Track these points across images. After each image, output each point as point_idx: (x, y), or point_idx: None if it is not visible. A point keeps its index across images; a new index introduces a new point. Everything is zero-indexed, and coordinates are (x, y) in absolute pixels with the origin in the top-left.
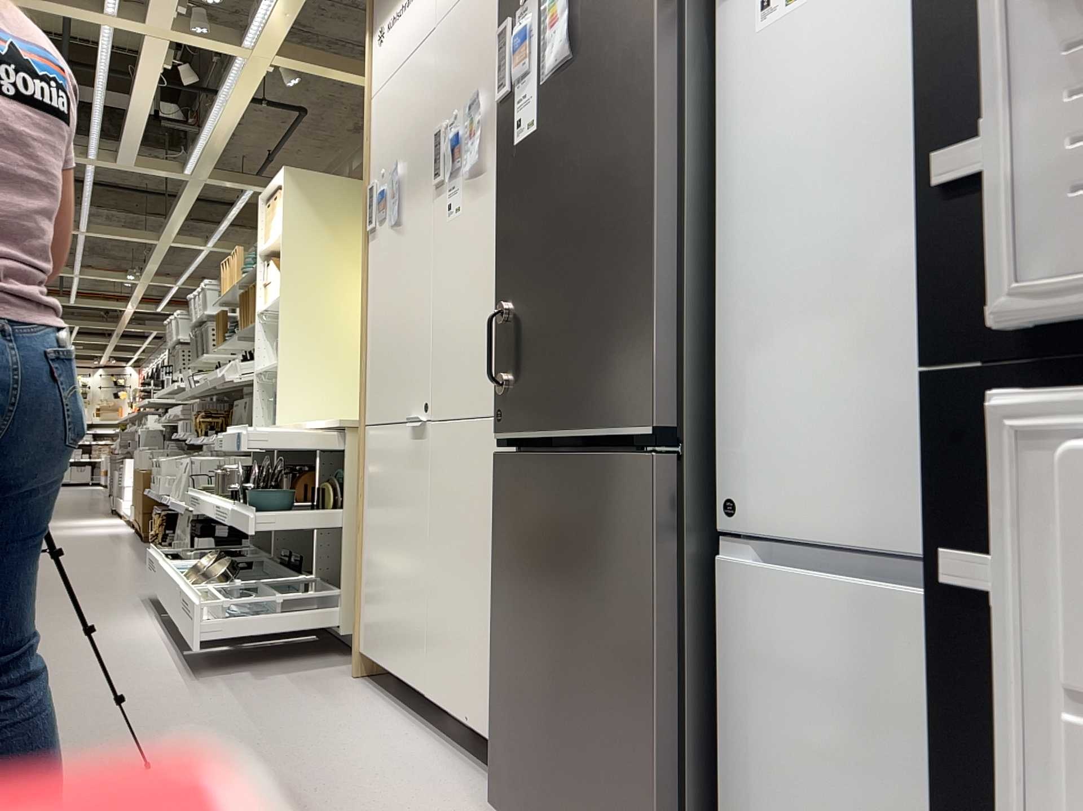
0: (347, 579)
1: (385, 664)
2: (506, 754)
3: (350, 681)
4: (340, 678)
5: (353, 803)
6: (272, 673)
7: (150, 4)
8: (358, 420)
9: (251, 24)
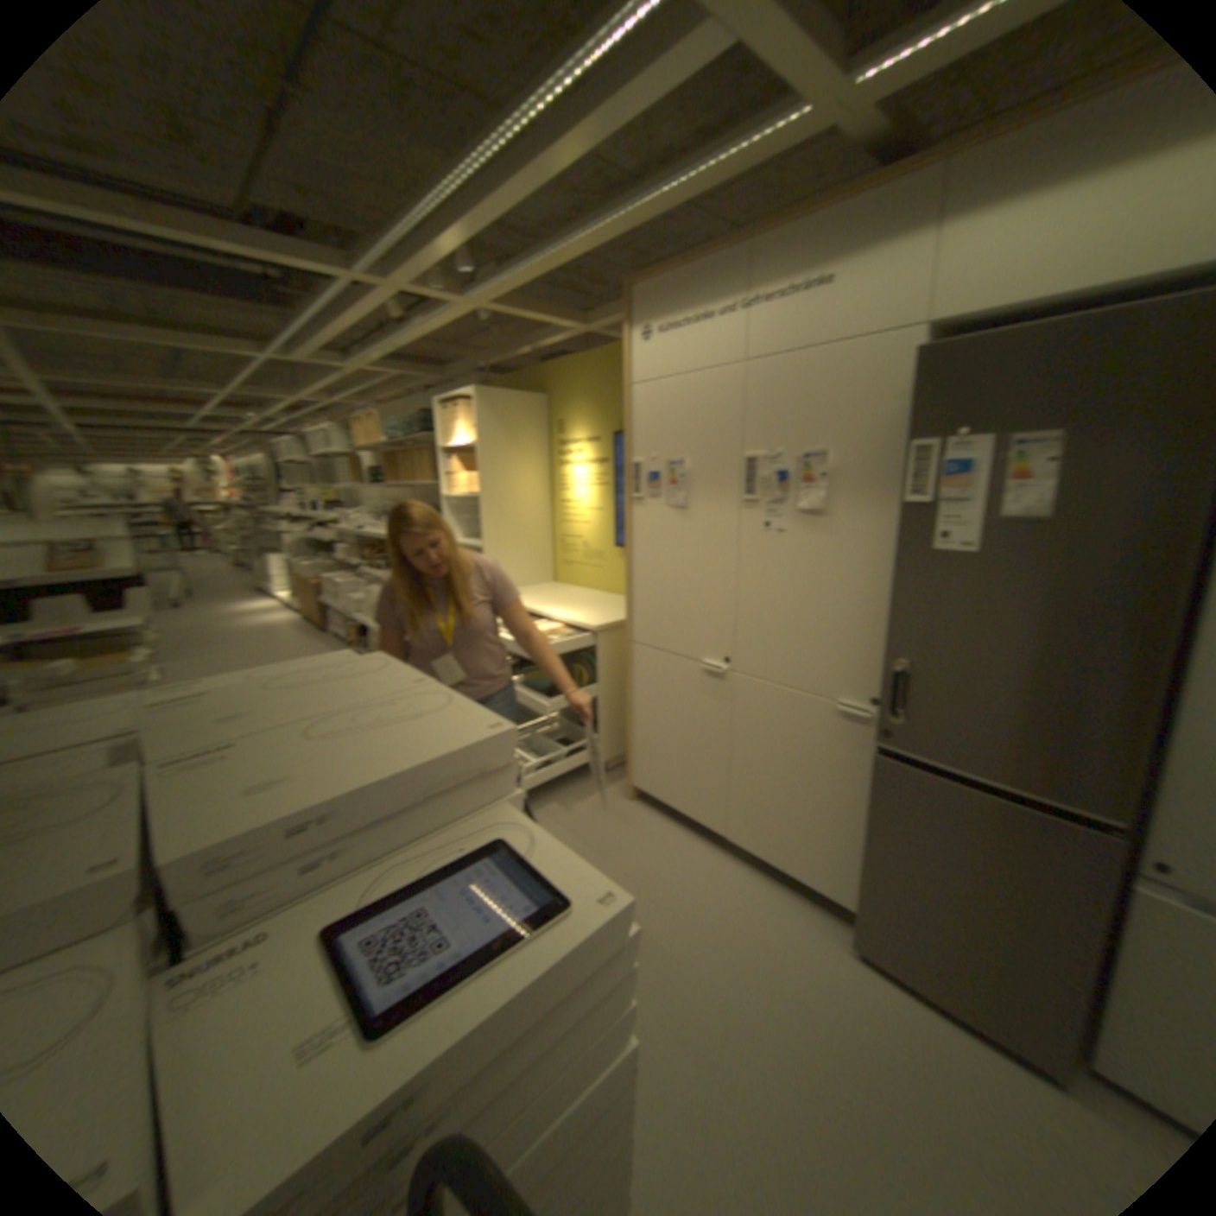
0: (605, 729)
1: (672, 803)
2: (867, 922)
3: (632, 804)
4: (623, 802)
5: (756, 950)
6: (573, 802)
7: (399, 262)
8: (605, 621)
9: (484, 280)
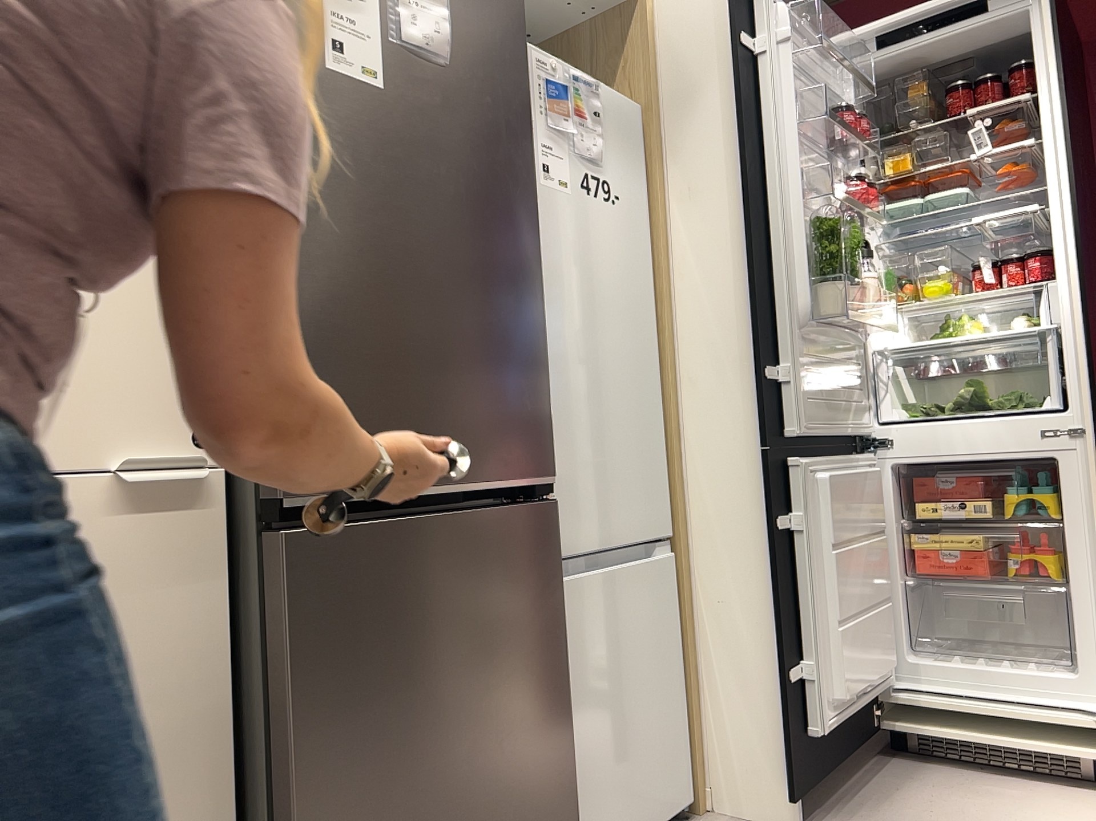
0: None
1: None
2: None
3: None
4: None
5: None
6: None
7: None
8: None
9: None
